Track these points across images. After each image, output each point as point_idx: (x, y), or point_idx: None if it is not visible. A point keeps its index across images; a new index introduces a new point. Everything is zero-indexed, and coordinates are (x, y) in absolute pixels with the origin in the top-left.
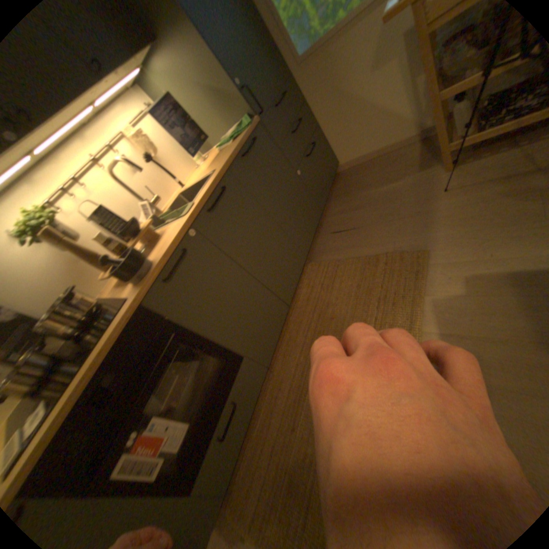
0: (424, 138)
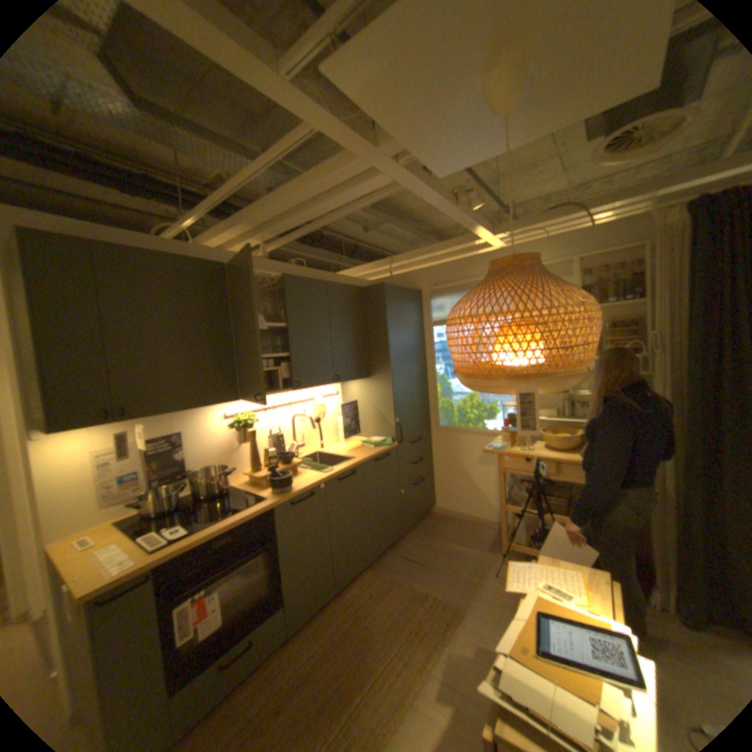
0: (501, 530)
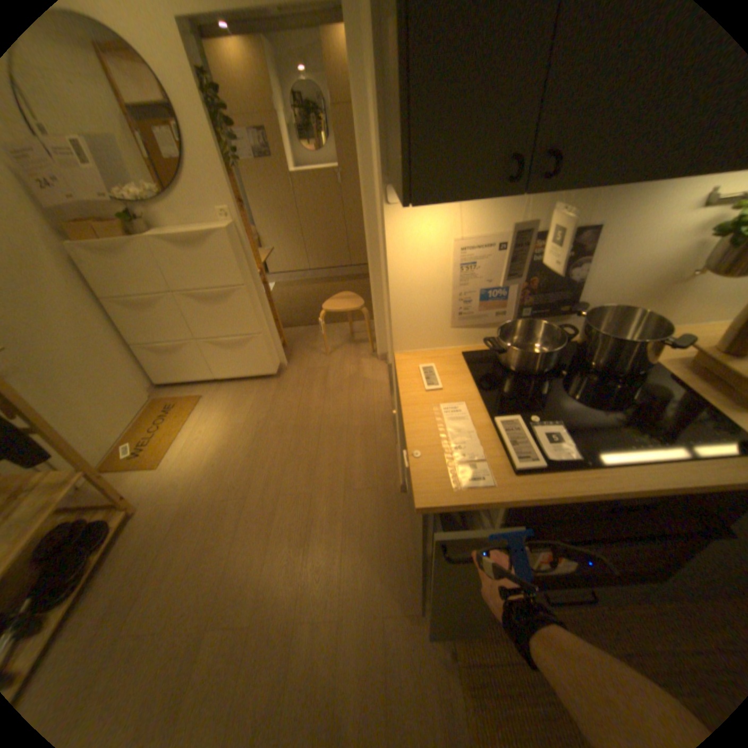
0: None
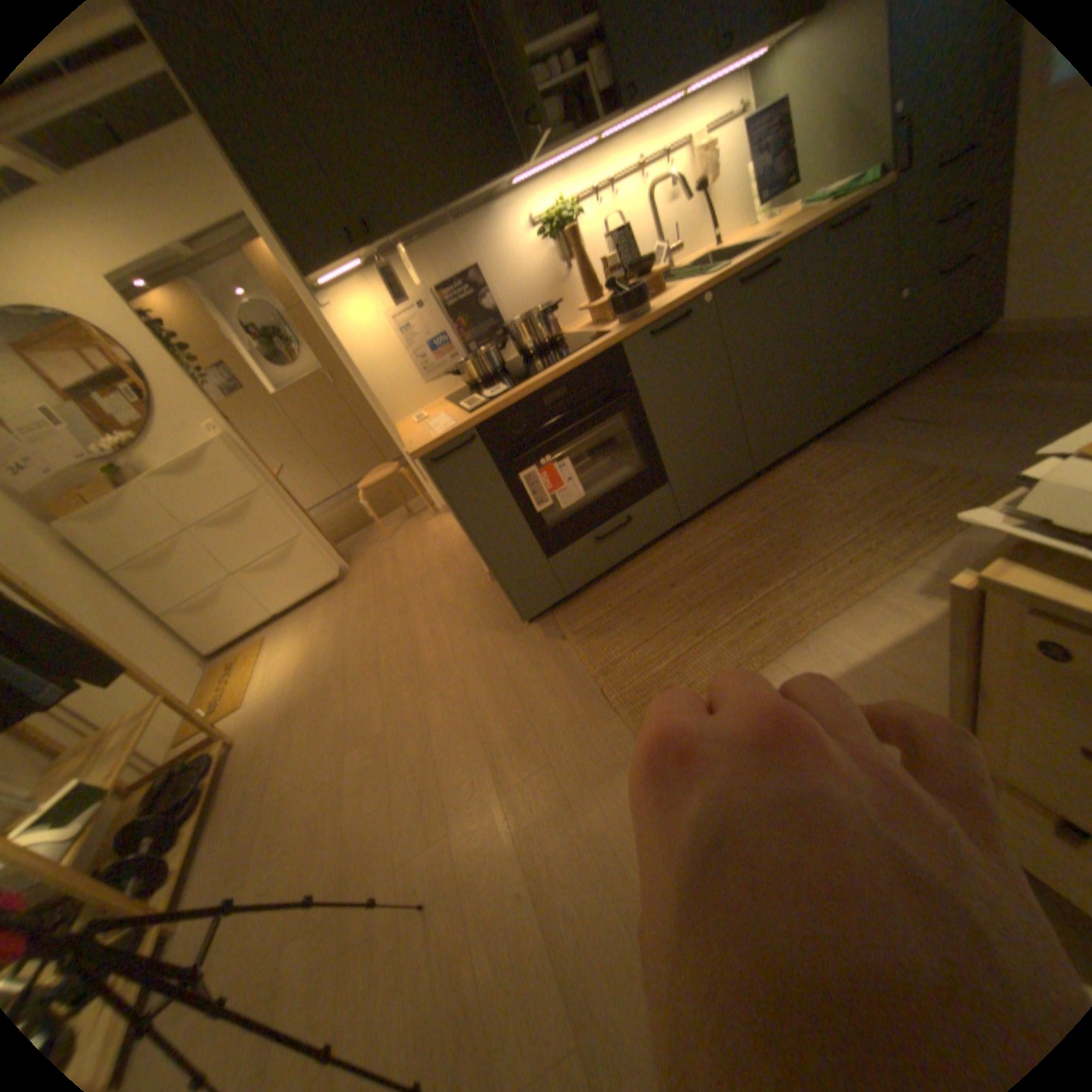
0: None
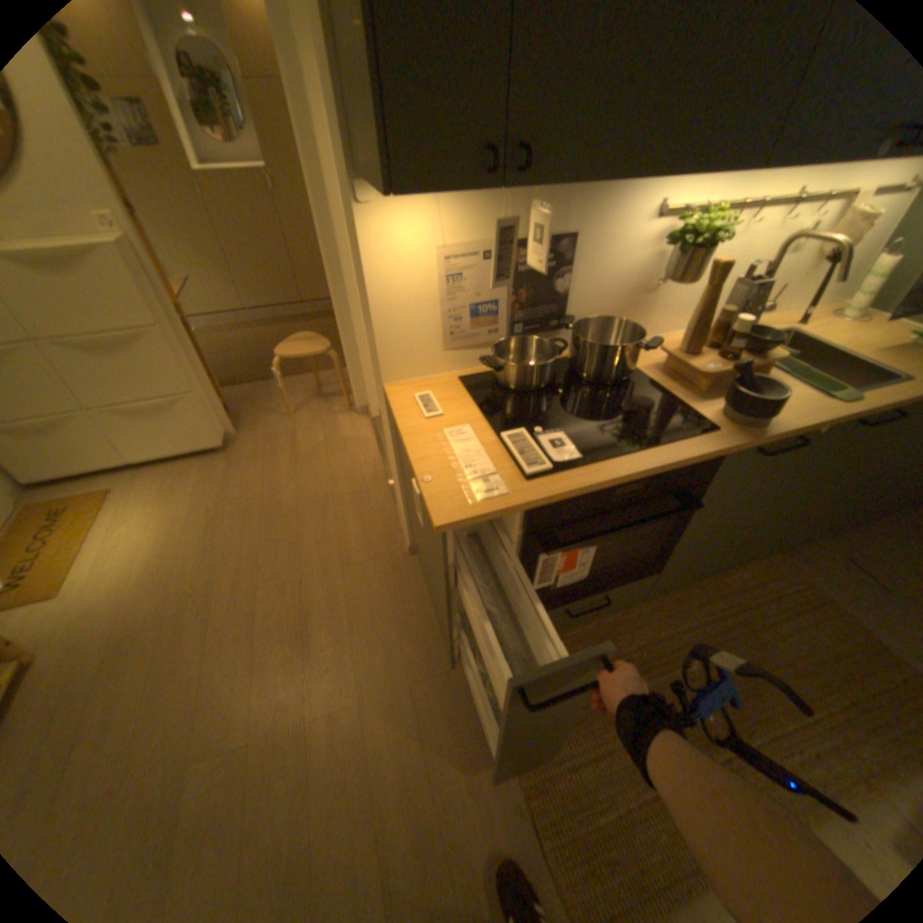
0: None
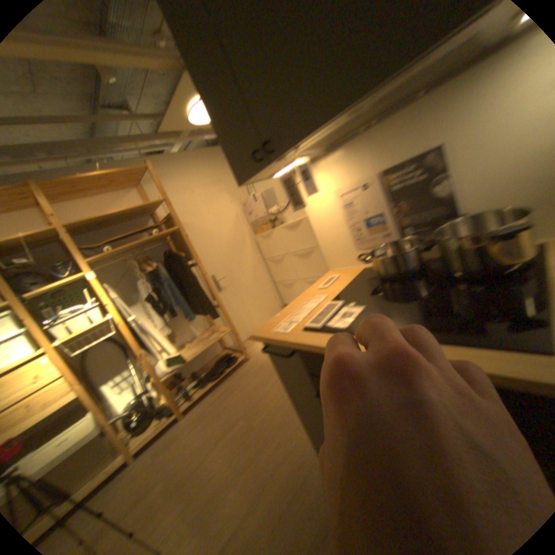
0: None
